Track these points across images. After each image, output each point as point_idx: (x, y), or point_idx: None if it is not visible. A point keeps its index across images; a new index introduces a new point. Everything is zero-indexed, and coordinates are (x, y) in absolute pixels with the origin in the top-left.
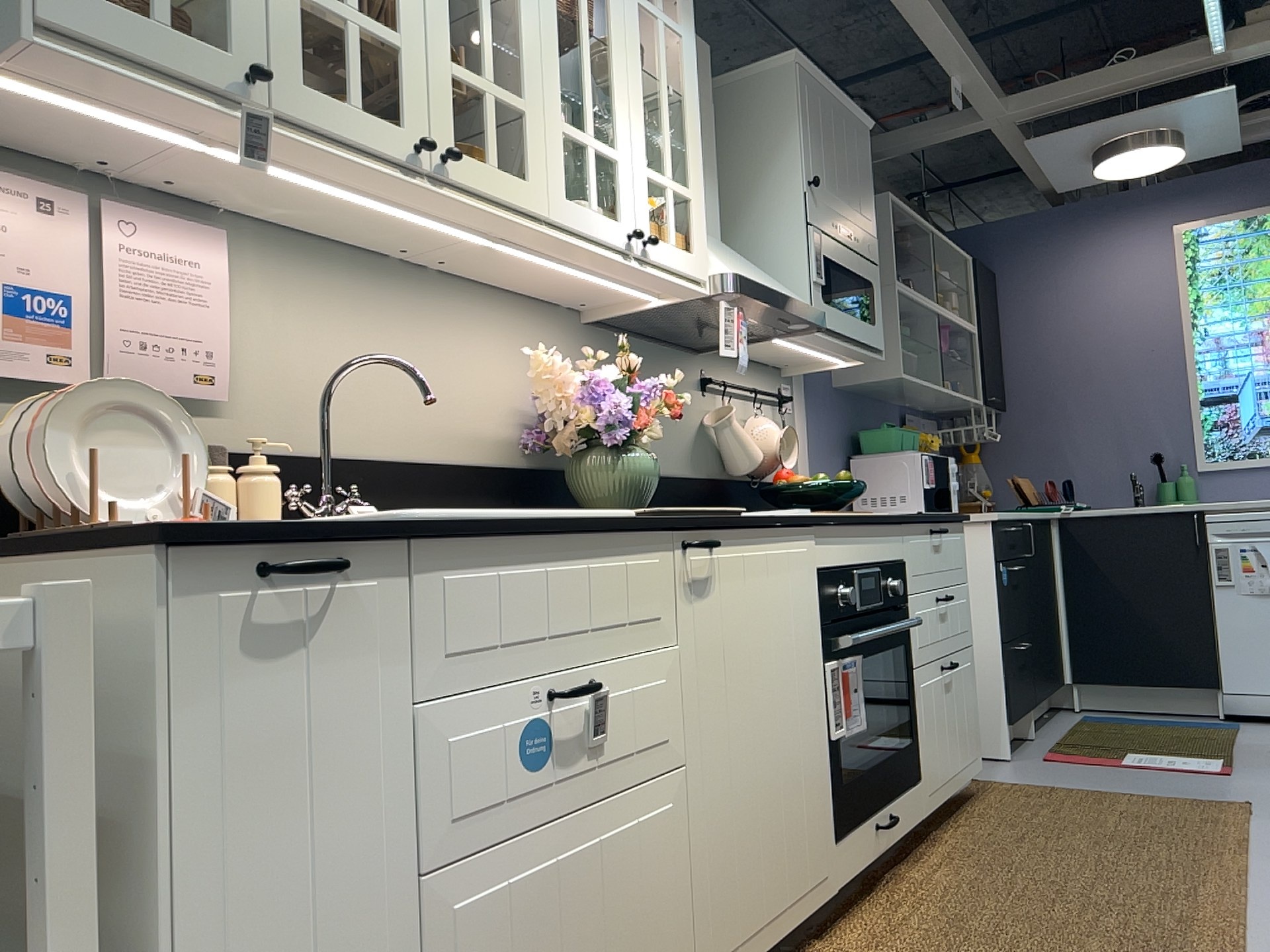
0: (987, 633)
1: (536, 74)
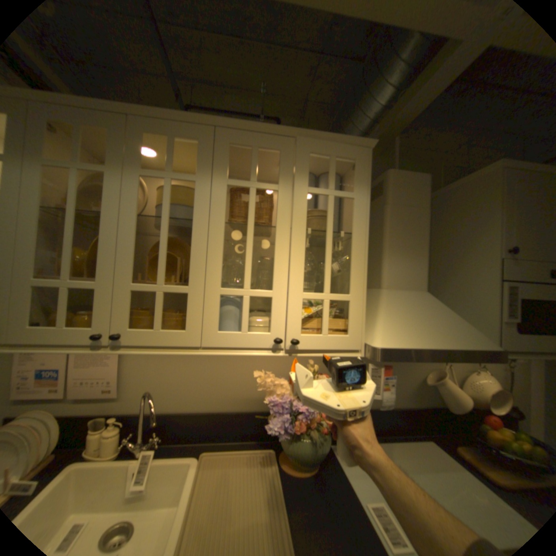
0: None
1: (200, 268)
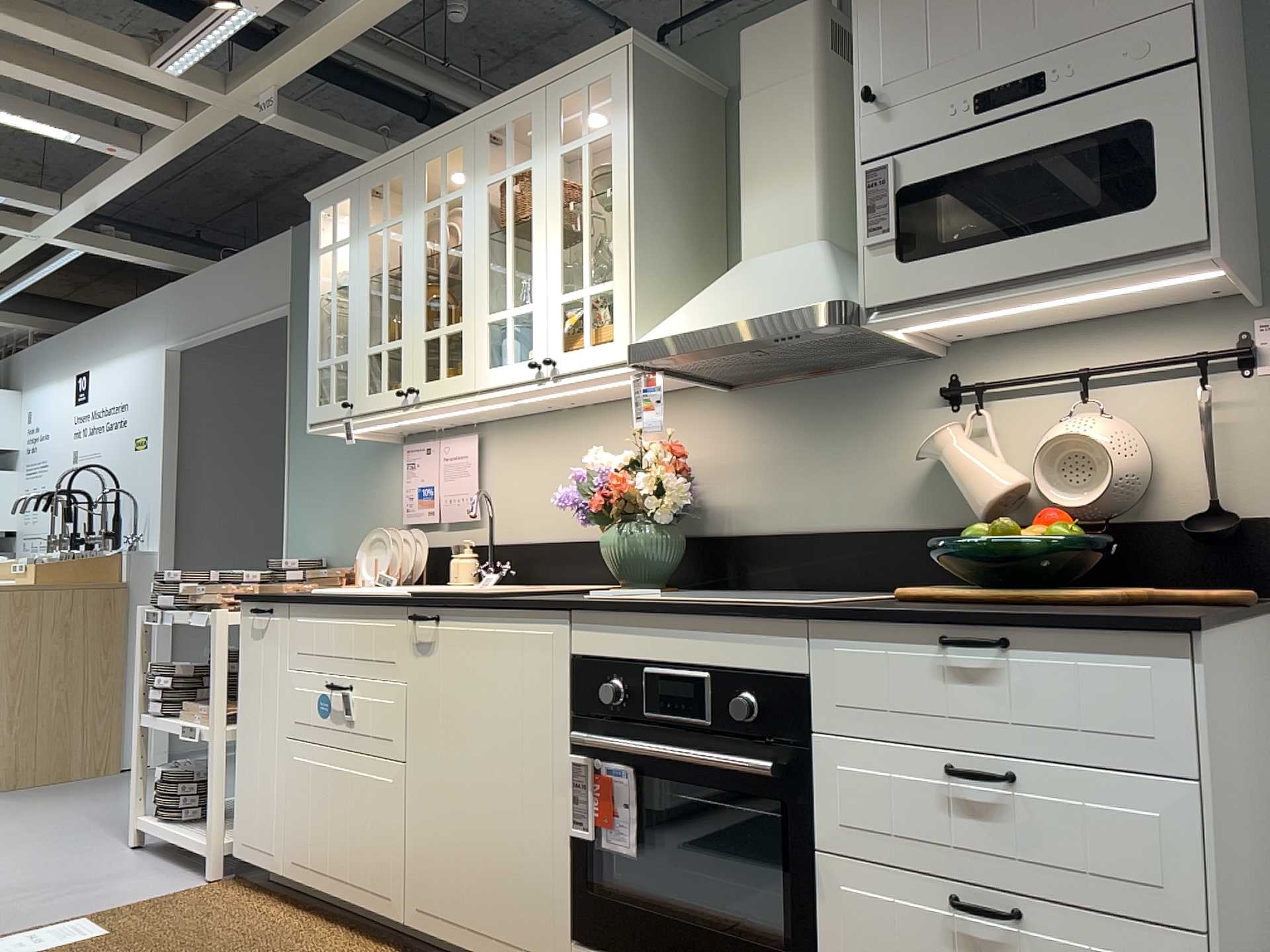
0: None
1: (469, 297)
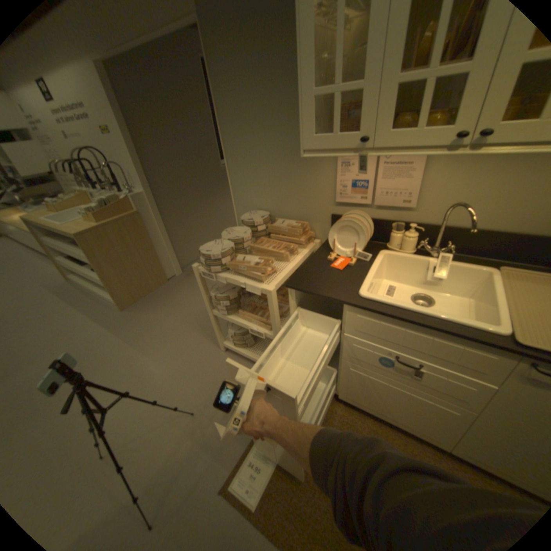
0: None
1: None
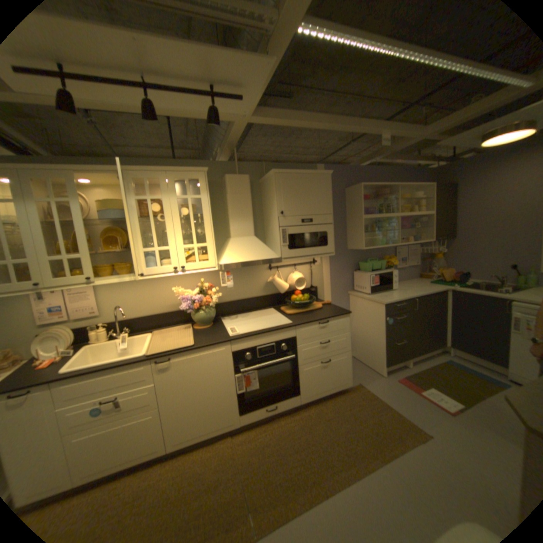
0: (382, 339)
1: (131, 241)
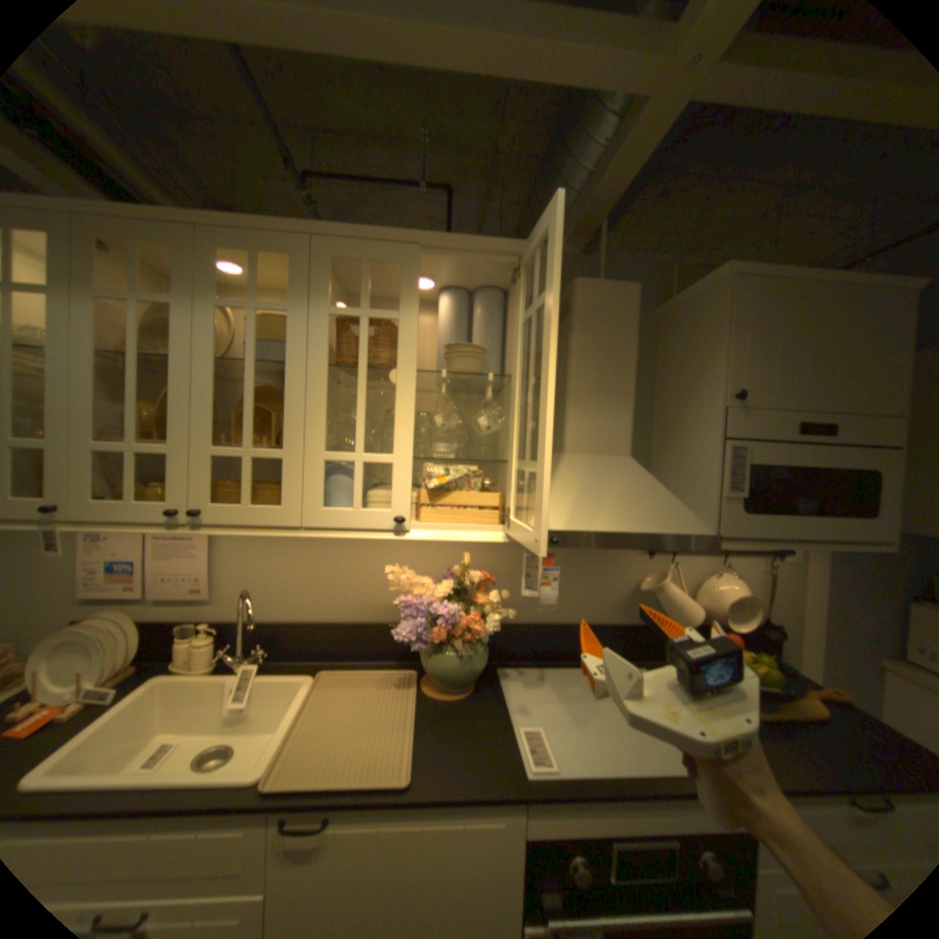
0: None
1: (297, 426)
